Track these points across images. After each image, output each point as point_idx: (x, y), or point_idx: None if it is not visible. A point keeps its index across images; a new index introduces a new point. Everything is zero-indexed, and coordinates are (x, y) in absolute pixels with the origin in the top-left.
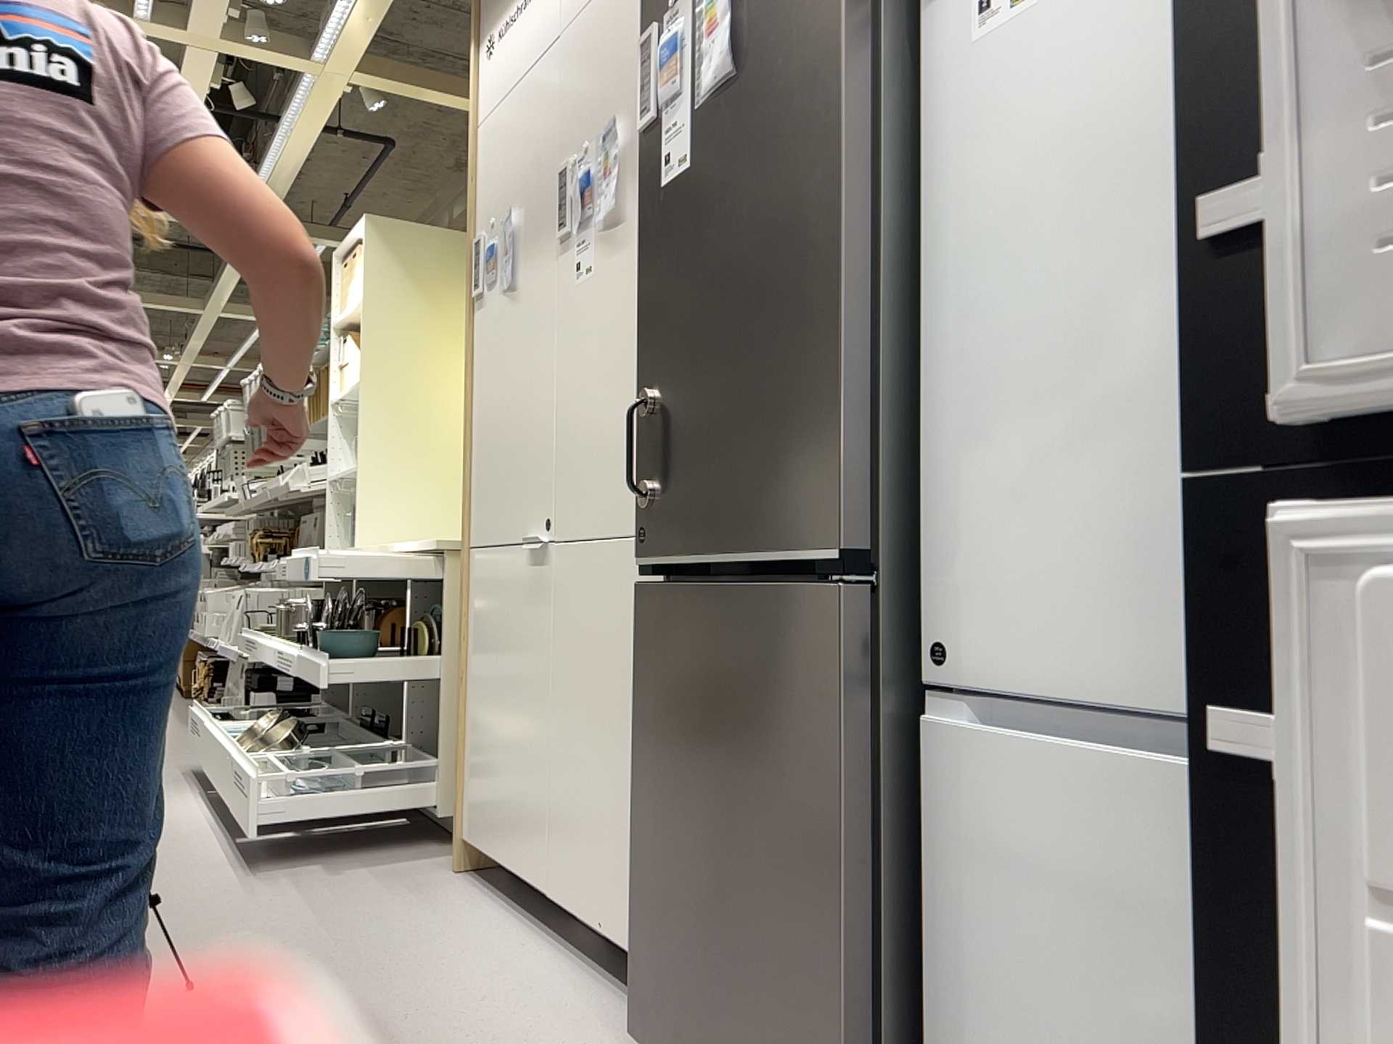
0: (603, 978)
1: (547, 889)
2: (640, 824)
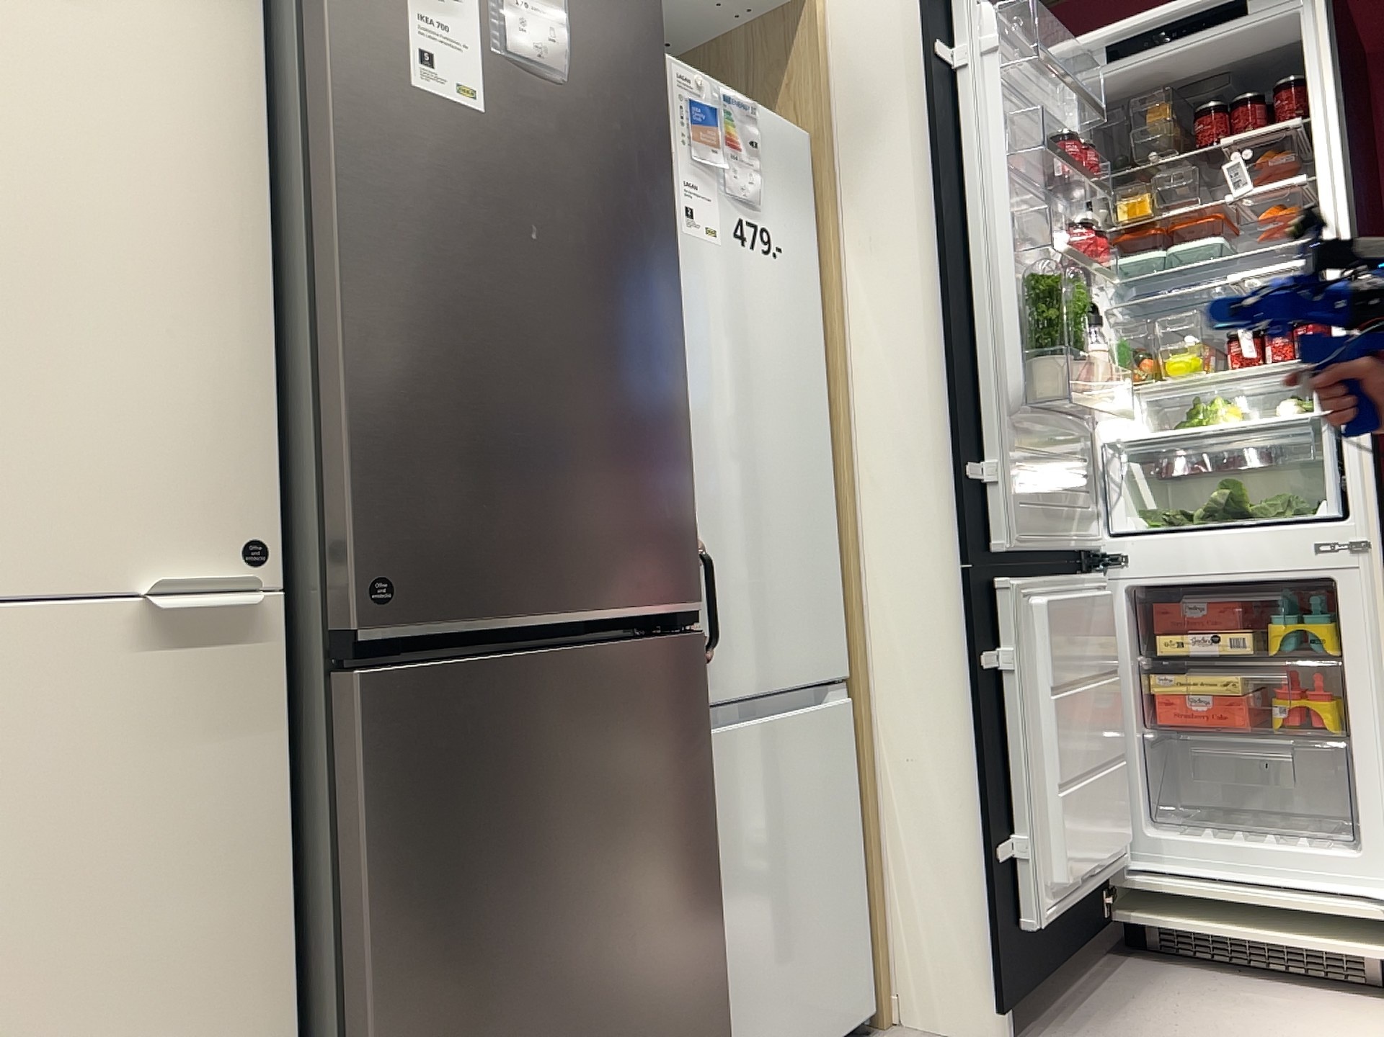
0: None
1: None
2: None
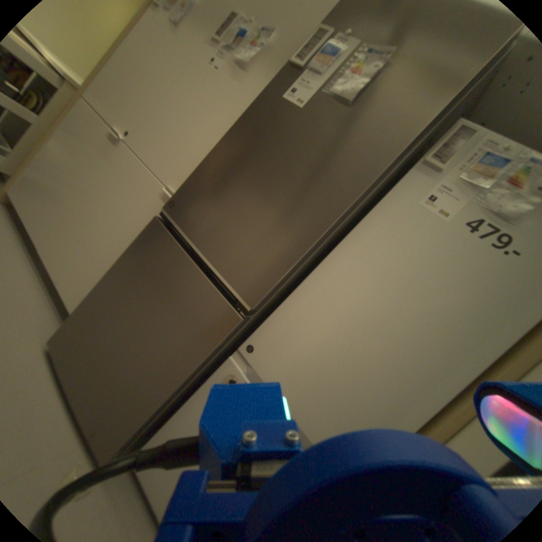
0: (45, 296)
1: (38, 249)
2: (99, 290)
